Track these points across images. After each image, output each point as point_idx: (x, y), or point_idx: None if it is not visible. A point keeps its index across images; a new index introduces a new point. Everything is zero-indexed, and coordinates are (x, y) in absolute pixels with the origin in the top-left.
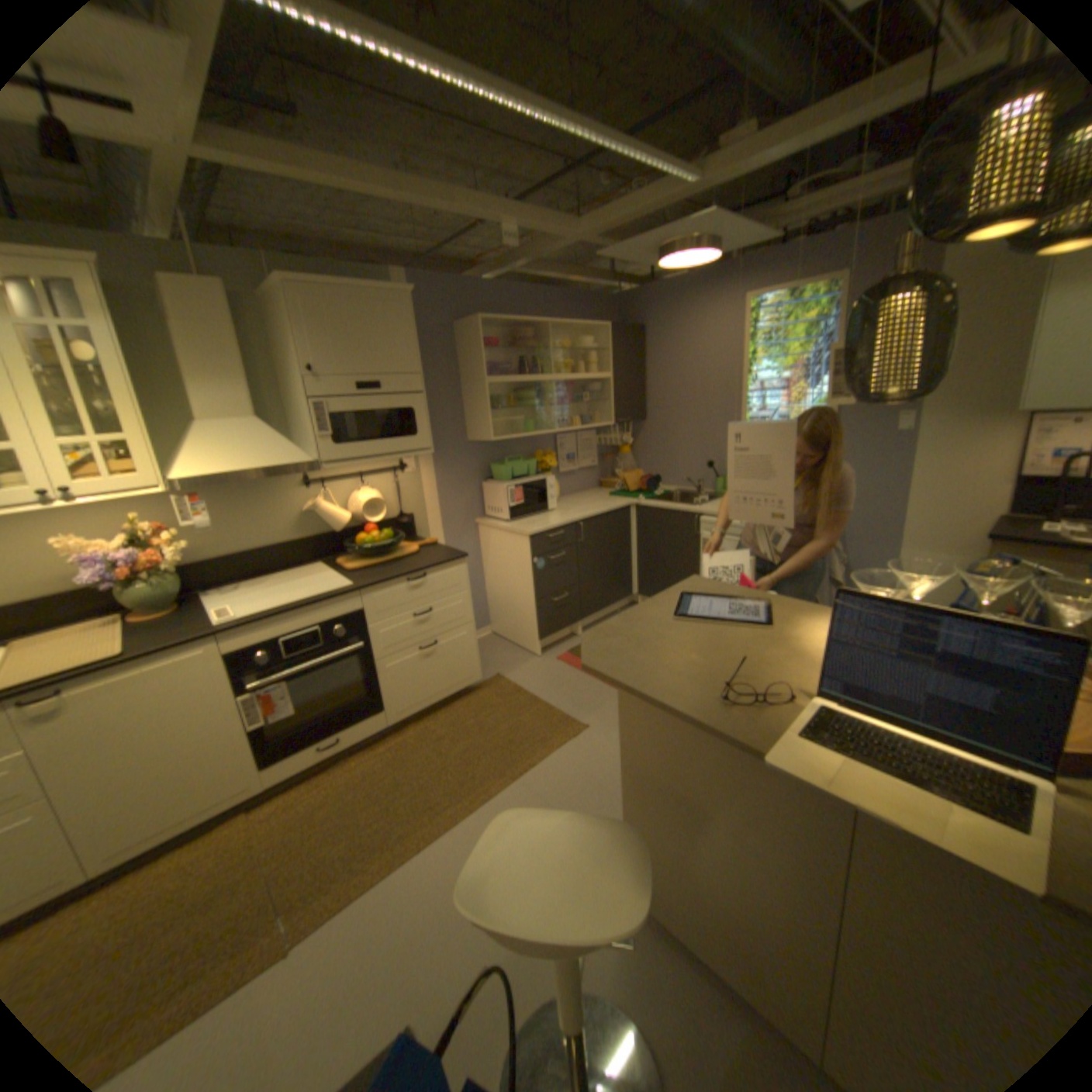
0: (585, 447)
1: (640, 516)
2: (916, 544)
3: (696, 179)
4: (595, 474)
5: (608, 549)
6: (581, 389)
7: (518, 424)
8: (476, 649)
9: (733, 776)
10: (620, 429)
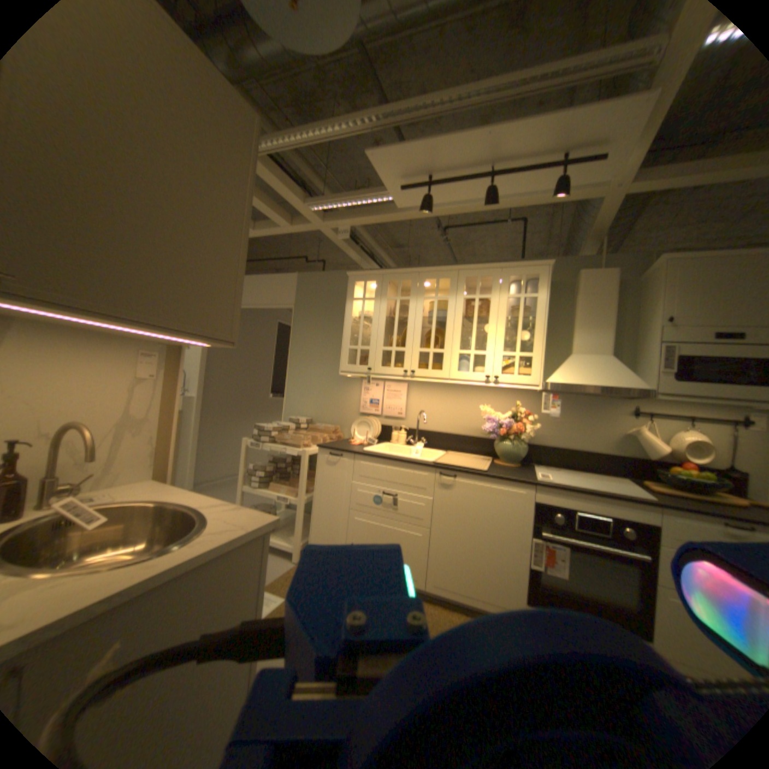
0: None
1: None
2: None
3: None
4: None
5: None
6: None
7: None
8: None
9: None
10: None
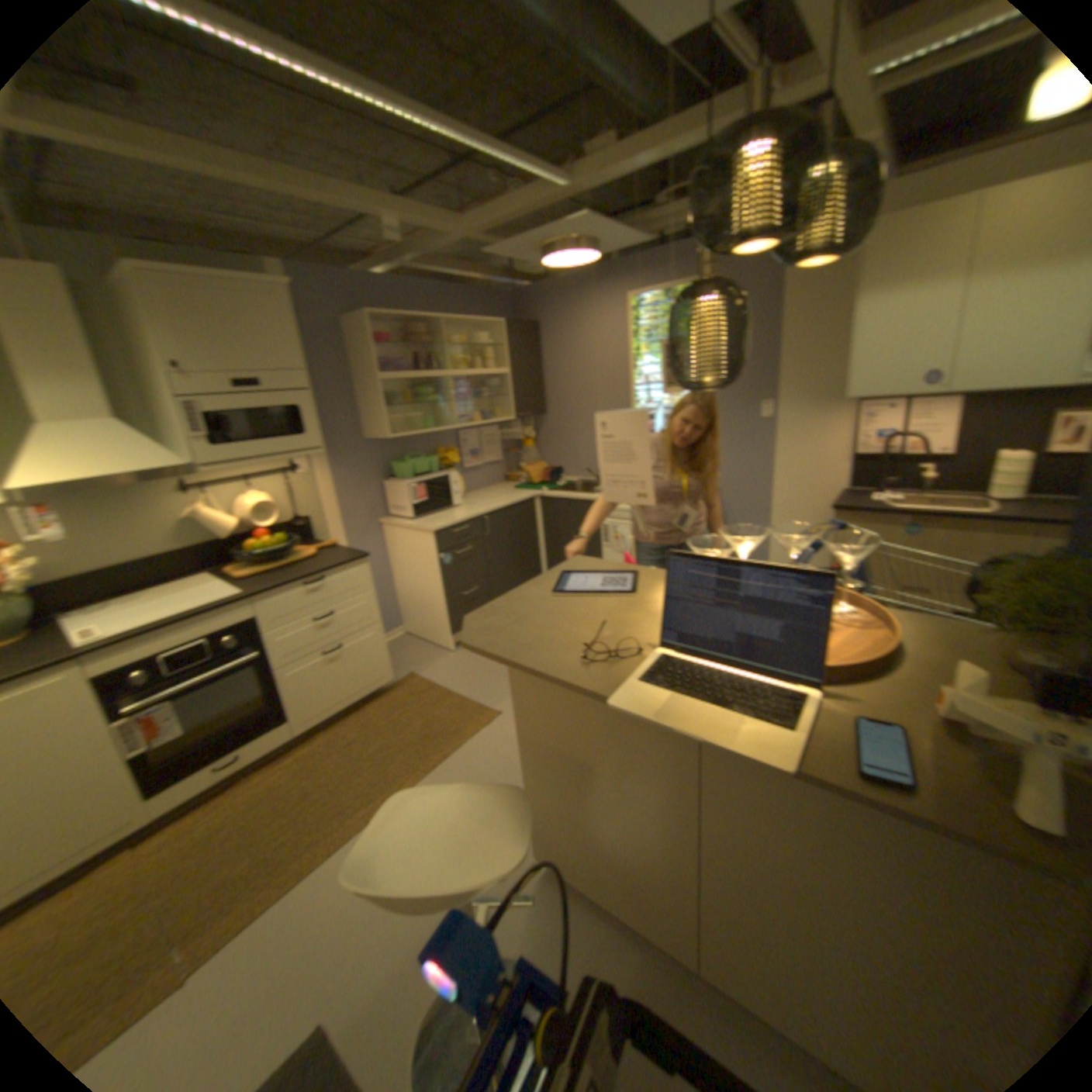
0: (487, 442)
1: (543, 507)
2: (780, 519)
3: (565, 184)
4: (499, 469)
5: (514, 541)
6: (479, 385)
7: (414, 420)
8: (383, 649)
9: (606, 730)
10: (520, 424)
